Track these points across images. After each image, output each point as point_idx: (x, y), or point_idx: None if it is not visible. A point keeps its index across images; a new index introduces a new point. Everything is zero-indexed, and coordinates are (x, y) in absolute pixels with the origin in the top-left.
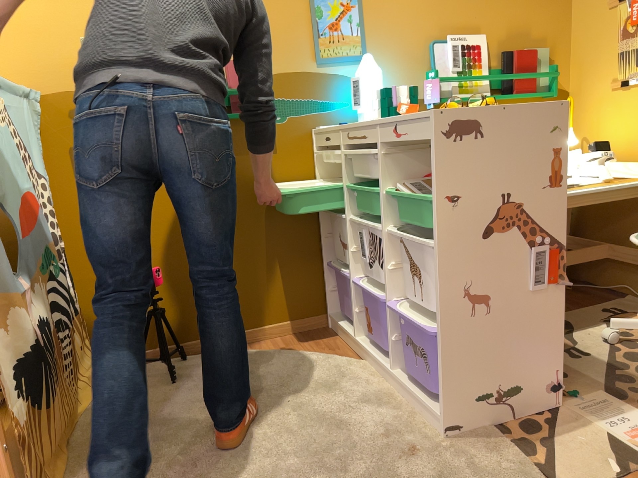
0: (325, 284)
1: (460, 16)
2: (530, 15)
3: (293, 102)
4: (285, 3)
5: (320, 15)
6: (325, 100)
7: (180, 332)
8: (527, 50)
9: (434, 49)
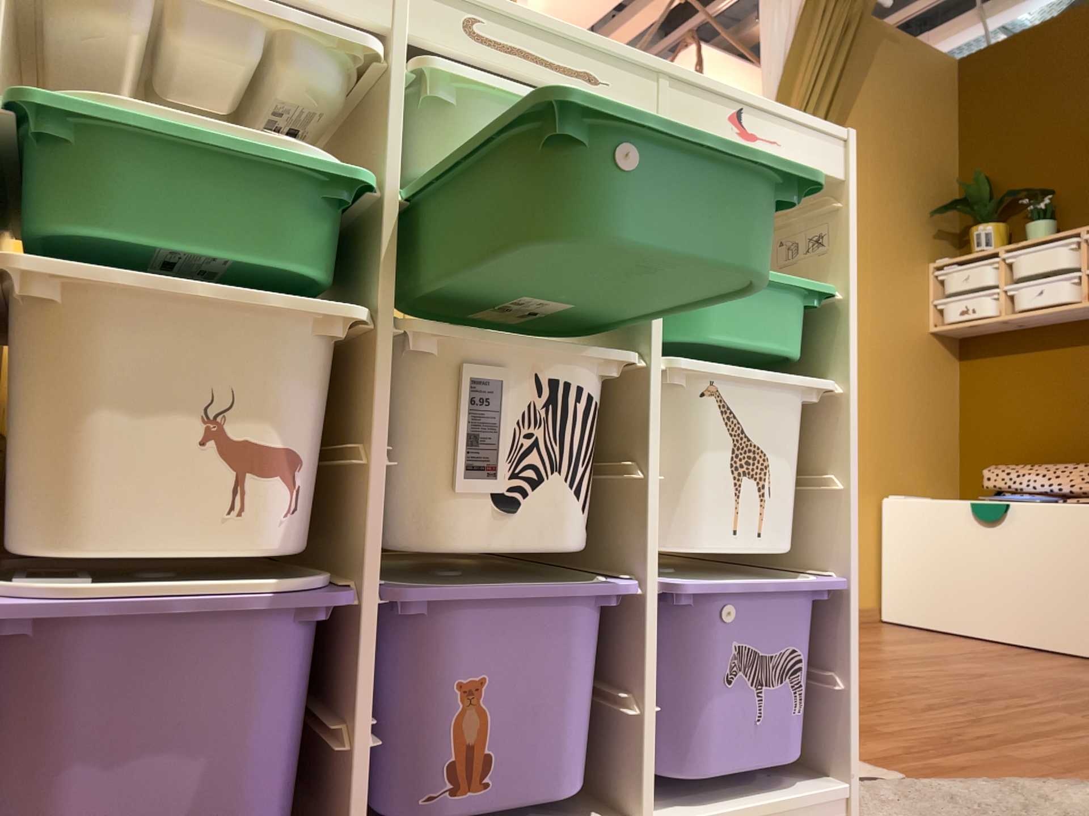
0: None
1: None
2: None
3: None
4: None
5: None
6: None
7: None
8: None
9: None
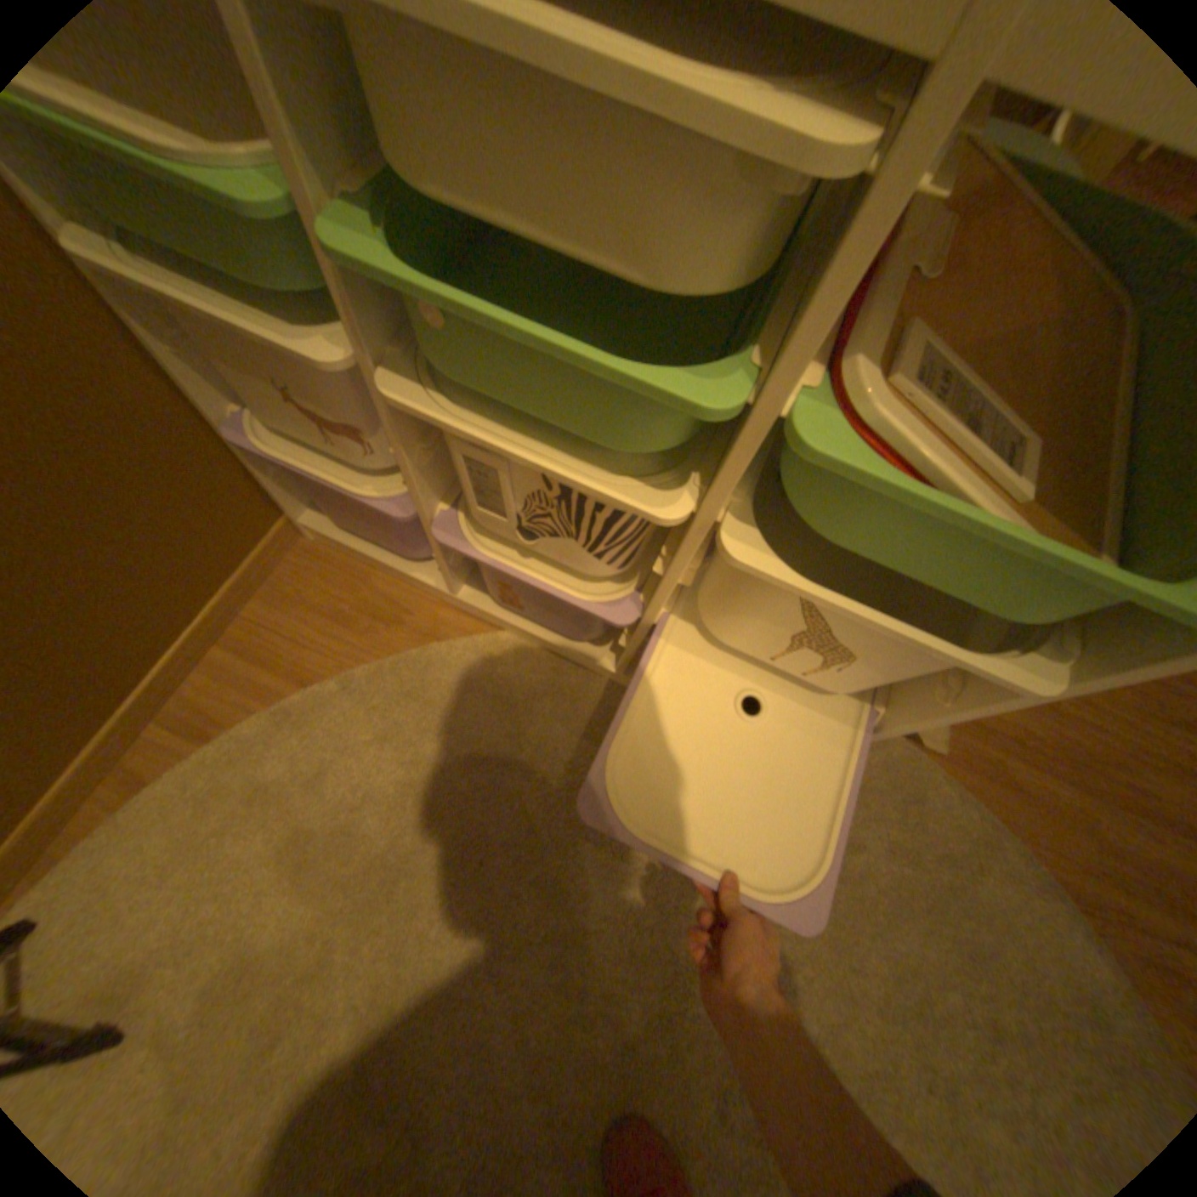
0: (245, 465)
1: None
2: None
3: None
4: None
5: None
6: None
7: None
8: None
9: None
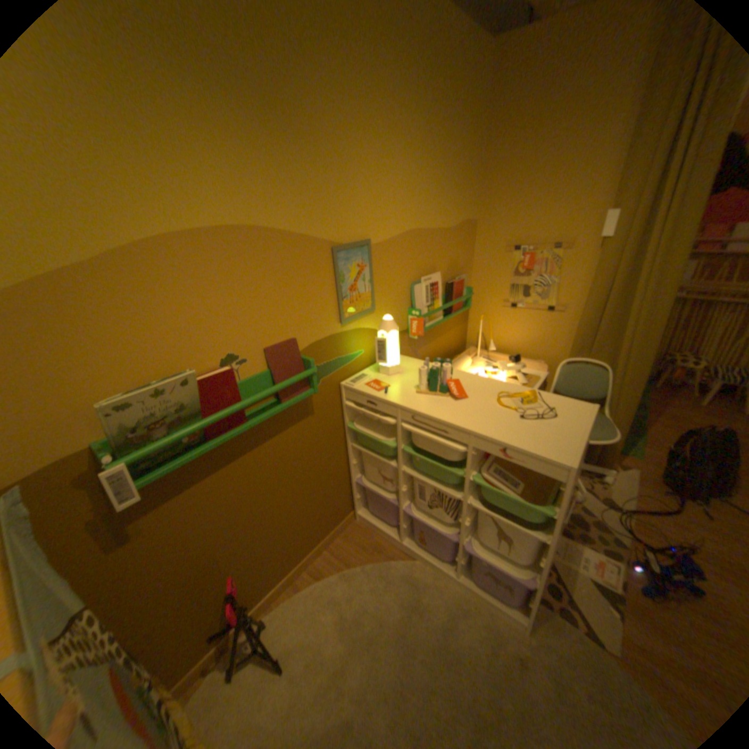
0: (351, 494)
1: (427, 259)
2: (459, 251)
3: (325, 366)
4: (314, 273)
5: (343, 280)
6: (348, 355)
7: (249, 605)
8: (459, 279)
9: (414, 290)
